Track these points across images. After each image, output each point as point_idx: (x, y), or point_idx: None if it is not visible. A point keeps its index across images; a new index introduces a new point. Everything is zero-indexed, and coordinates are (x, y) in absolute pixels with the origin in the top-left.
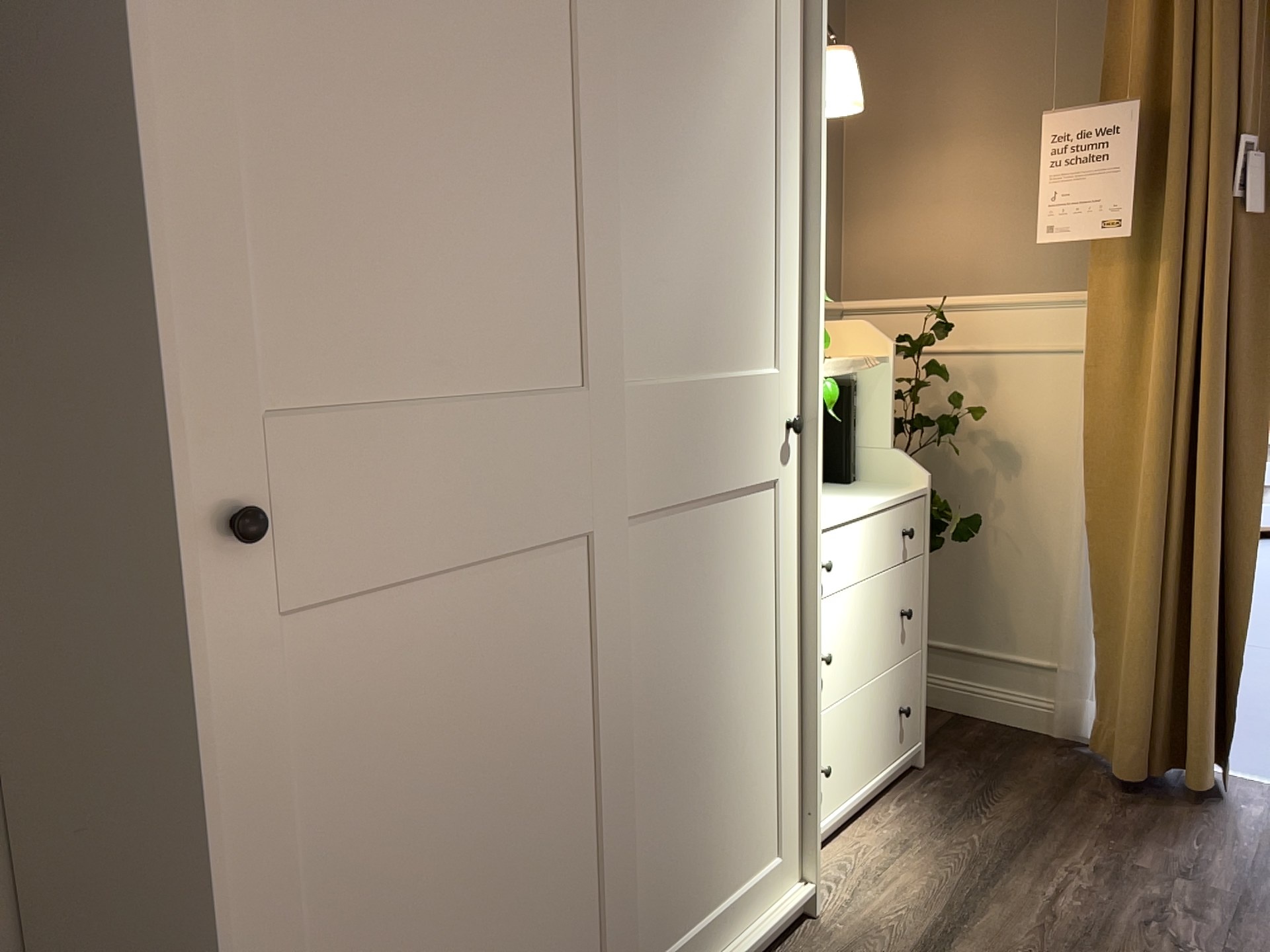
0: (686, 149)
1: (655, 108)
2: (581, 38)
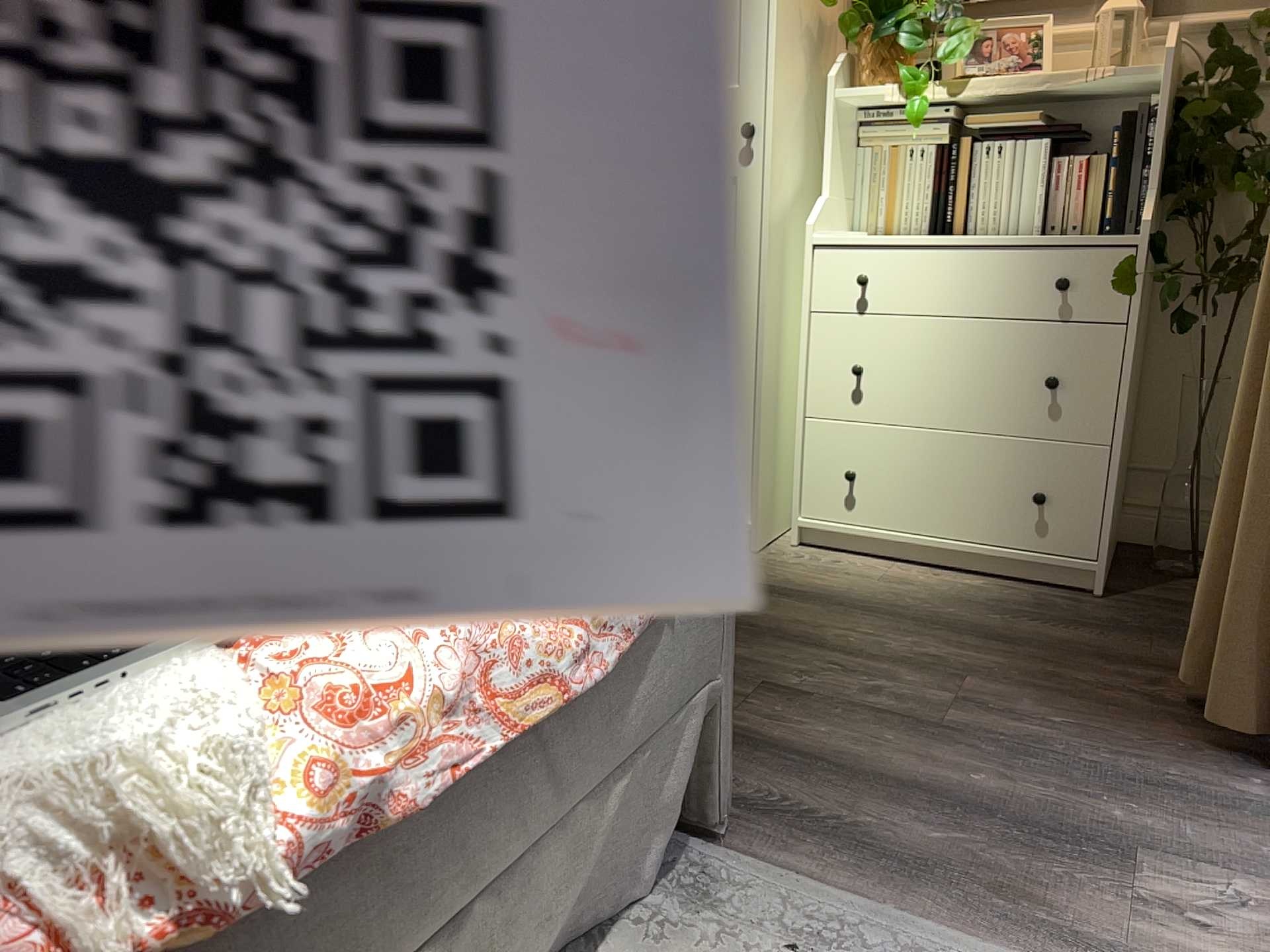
0: None
1: None
2: None
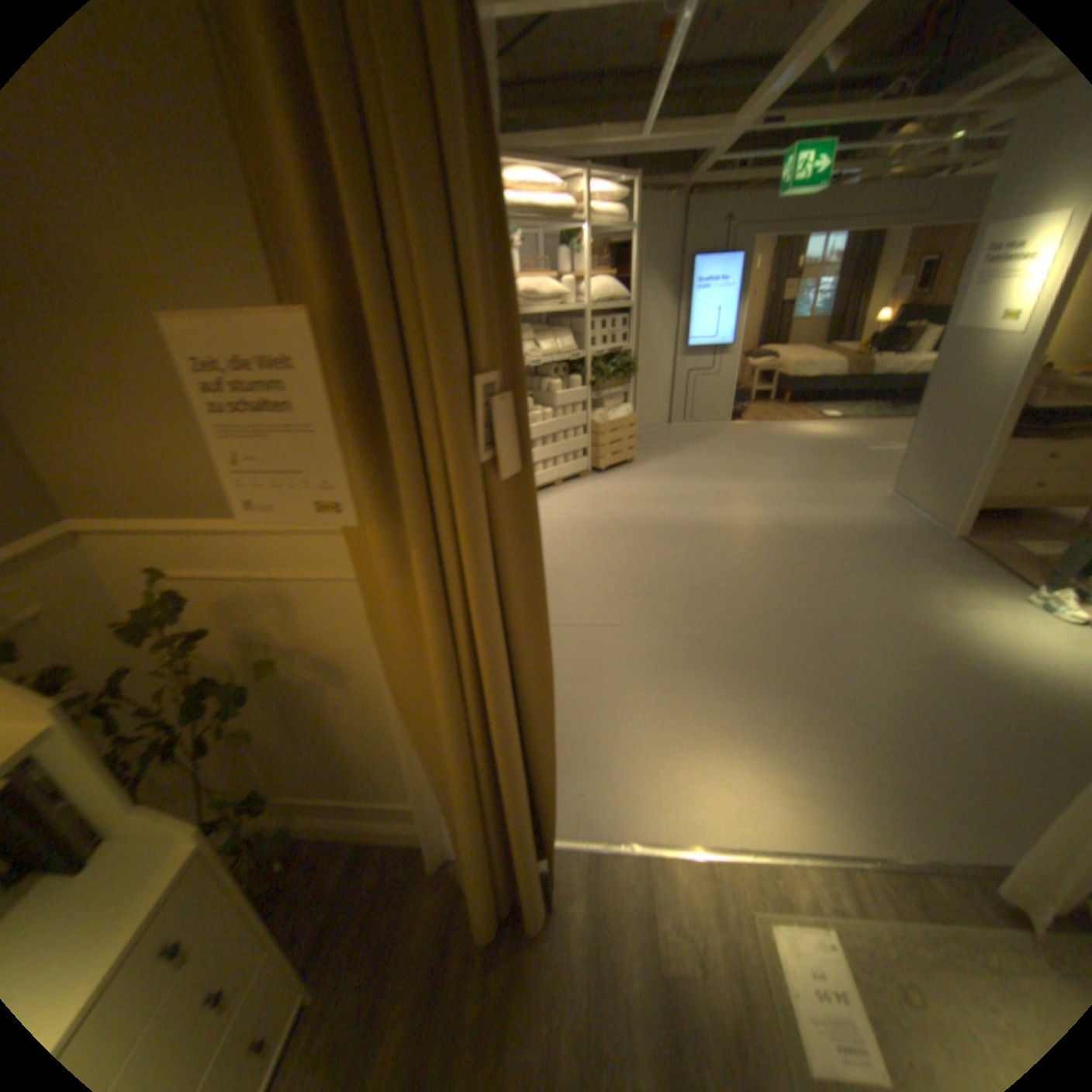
0: None
1: None
2: None
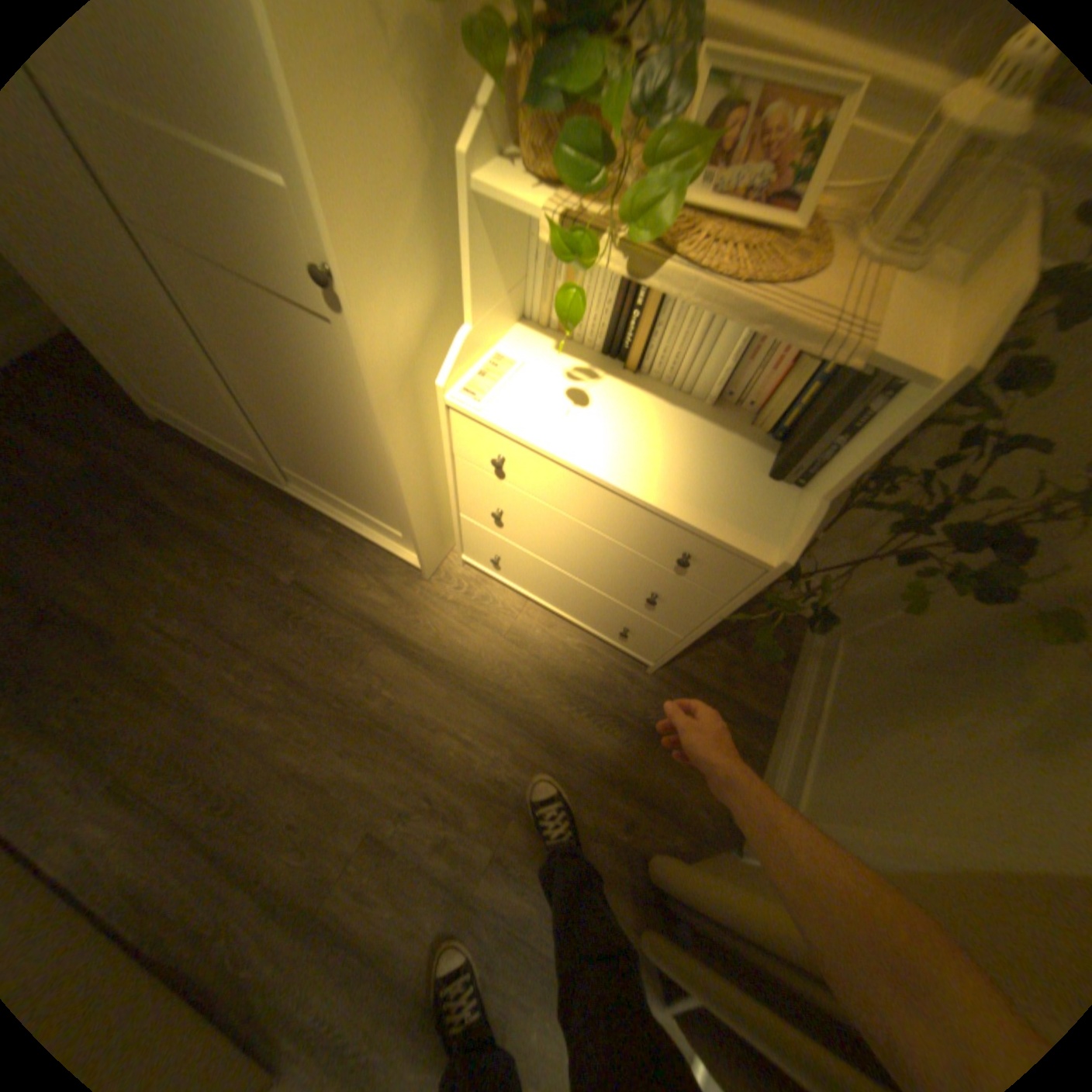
0: None
1: None
2: None
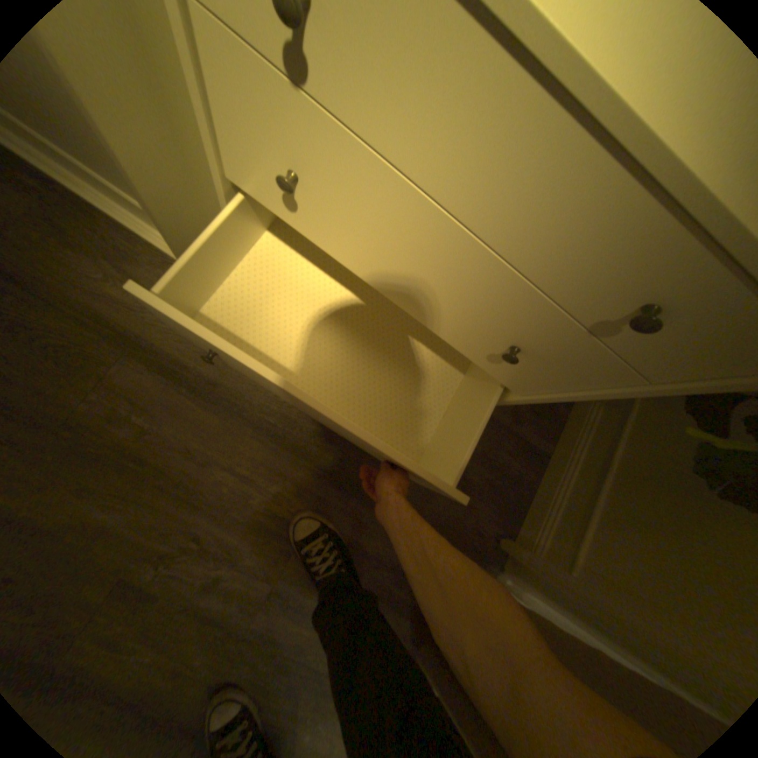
0: None
1: None
2: None
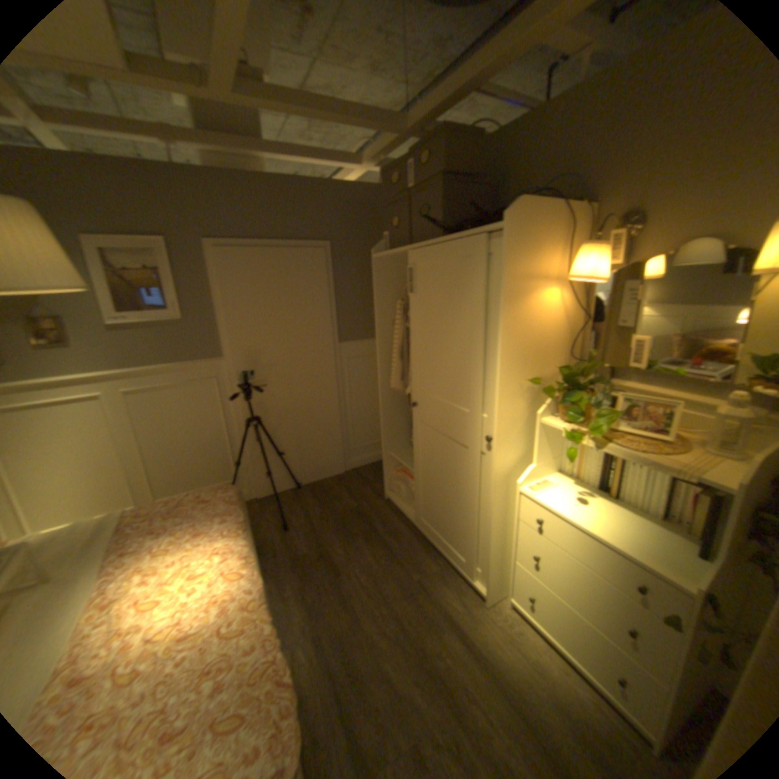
0: (452, 335)
1: (442, 324)
2: (418, 313)
